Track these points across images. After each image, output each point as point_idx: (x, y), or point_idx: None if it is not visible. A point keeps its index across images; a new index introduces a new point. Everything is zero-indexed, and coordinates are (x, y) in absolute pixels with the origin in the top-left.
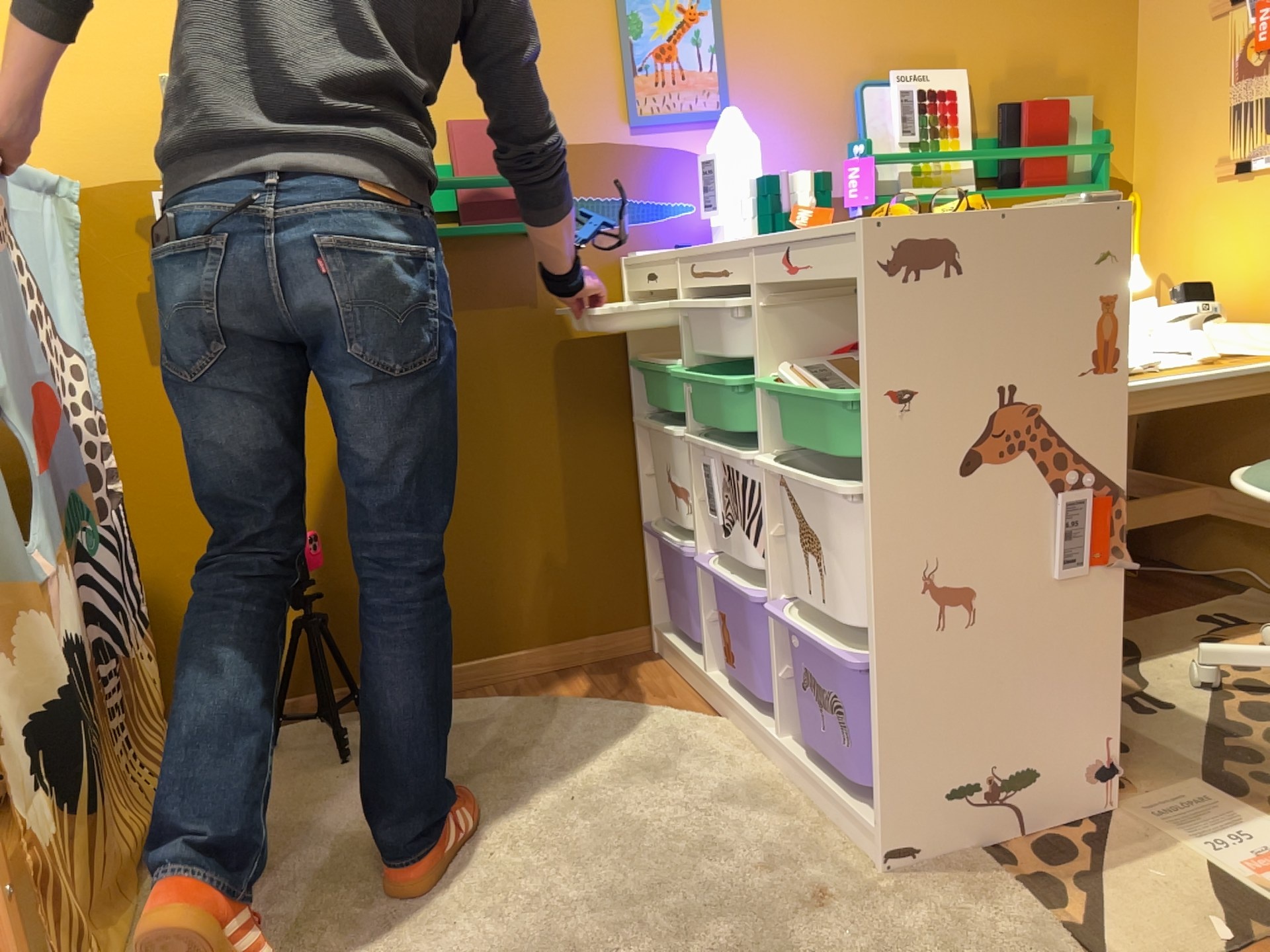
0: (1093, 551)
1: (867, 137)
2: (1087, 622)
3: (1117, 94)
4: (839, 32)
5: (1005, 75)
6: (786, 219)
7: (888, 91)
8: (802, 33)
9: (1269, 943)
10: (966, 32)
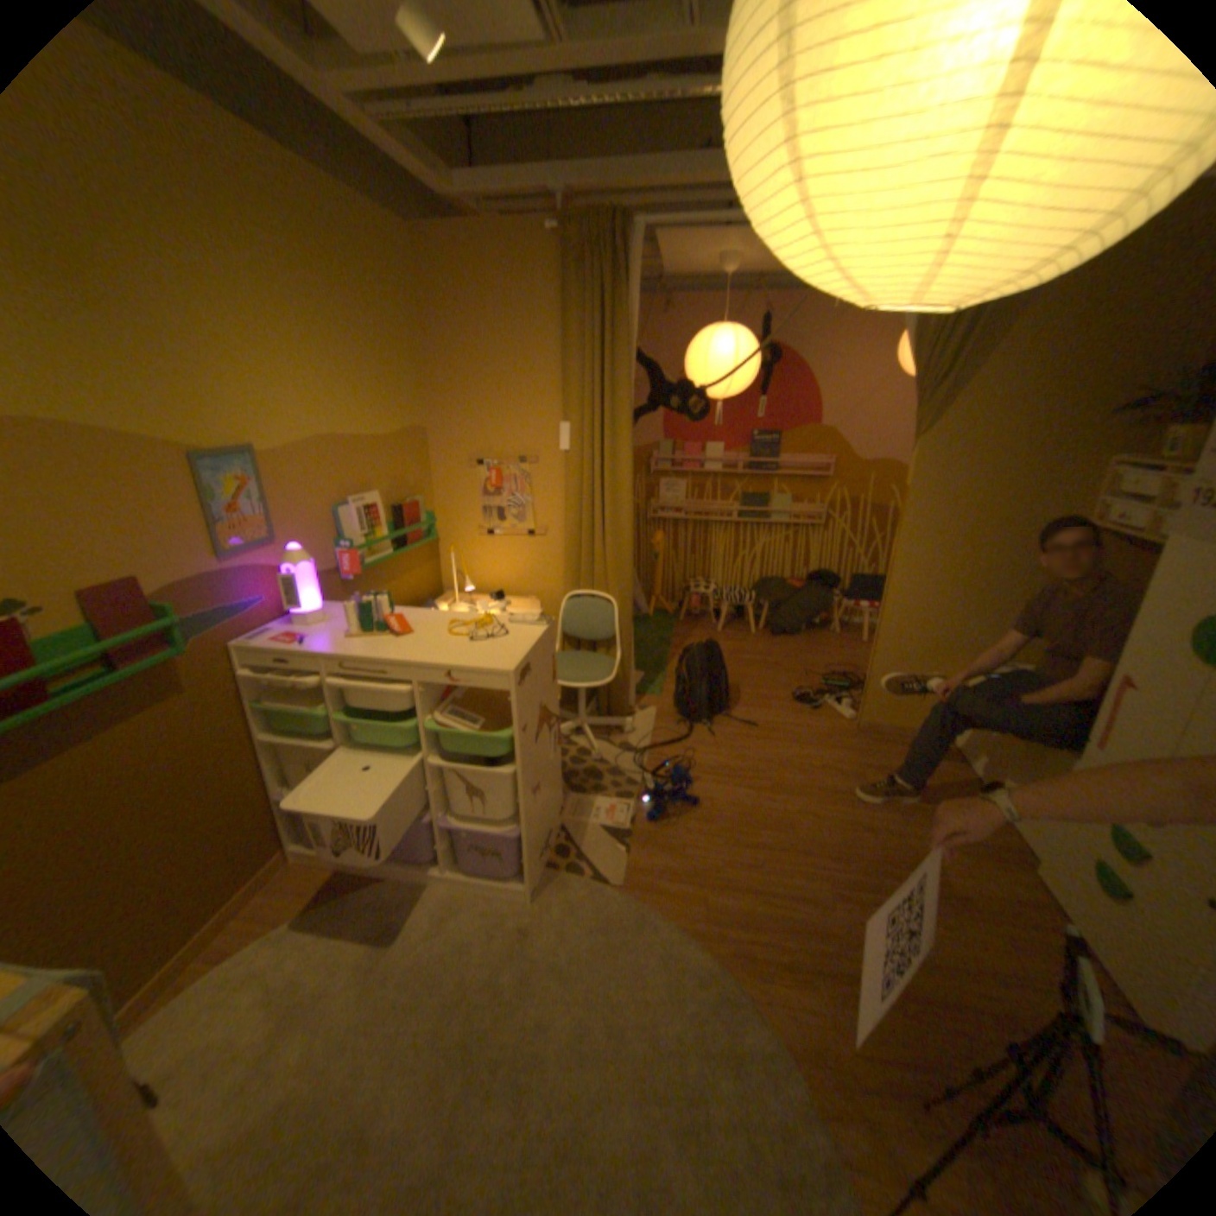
0: (557, 742)
1: (345, 536)
2: (556, 766)
3: (428, 491)
4: (321, 480)
5: (390, 490)
6: (375, 621)
7: (348, 508)
8: (304, 483)
9: (629, 840)
10: (373, 471)
